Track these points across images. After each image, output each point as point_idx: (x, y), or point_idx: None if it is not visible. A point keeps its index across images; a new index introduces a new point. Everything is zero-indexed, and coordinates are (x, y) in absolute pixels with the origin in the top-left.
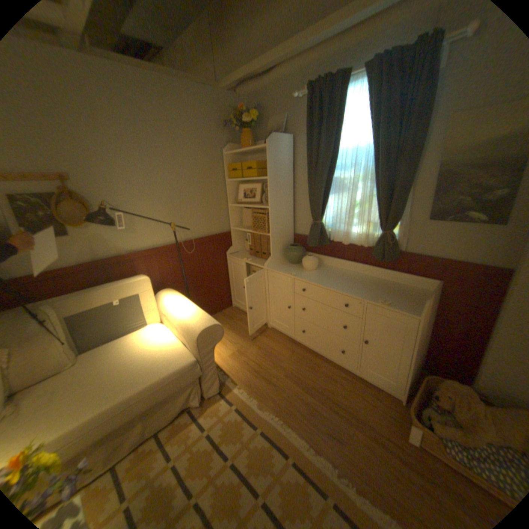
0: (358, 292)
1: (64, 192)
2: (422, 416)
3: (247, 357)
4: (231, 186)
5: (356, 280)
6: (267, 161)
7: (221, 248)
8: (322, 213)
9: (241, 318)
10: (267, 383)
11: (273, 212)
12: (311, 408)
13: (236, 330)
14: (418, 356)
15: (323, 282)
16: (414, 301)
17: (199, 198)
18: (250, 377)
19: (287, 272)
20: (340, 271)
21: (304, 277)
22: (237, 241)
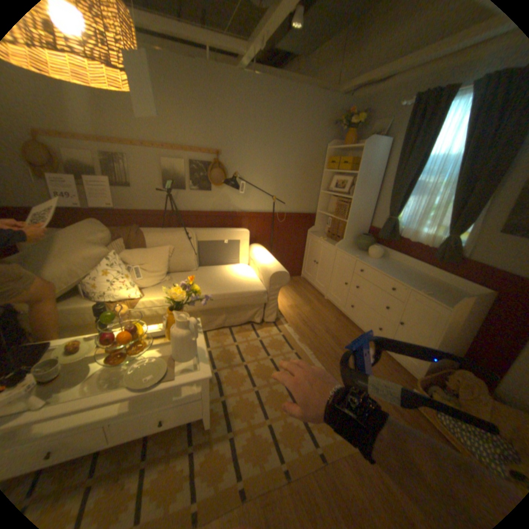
0: (408, 281)
1: (216, 163)
2: (428, 389)
3: (301, 311)
4: (326, 176)
5: (412, 274)
6: (363, 158)
7: (304, 225)
8: (399, 210)
9: (304, 286)
10: (310, 330)
11: (355, 203)
12: (337, 356)
13: (298, 293)
14: (443, 345)
15: (380, 268)
16: (457, 300)
17: (298, 182)
18: (299, 323)
19: (352, 254)
20: (401, 265)
21: (365, 261)
22: (319, 223)
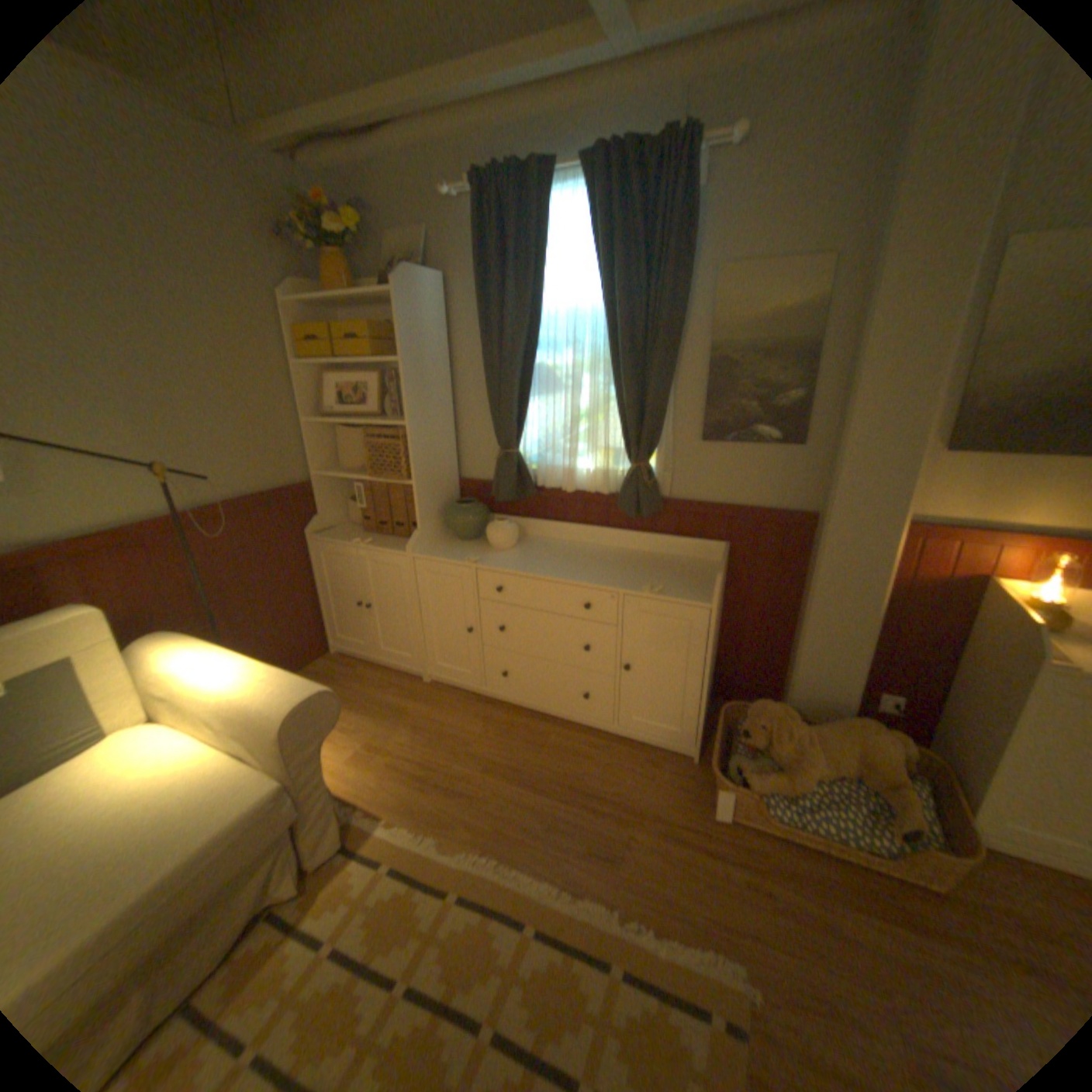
0: (604, 578)
1: None
2: (727, 770)
3: (390, 753)
4: (304, 377)
5: (594, 558)
6: (391, 324)
7: (291, 520)
8: (519, 433)
9: (357, 674)
10: (446, 795)
11: (416, 434)
12: (545, 817)
13: (352, 703)
14: (709, 672)
15: (537, 568)
16: (694, 580)
17: (224, 403)
18: (407, 794)
19: (458, 557)
20: (561, 546)
21: (496, 562)
22: (328, 502)
